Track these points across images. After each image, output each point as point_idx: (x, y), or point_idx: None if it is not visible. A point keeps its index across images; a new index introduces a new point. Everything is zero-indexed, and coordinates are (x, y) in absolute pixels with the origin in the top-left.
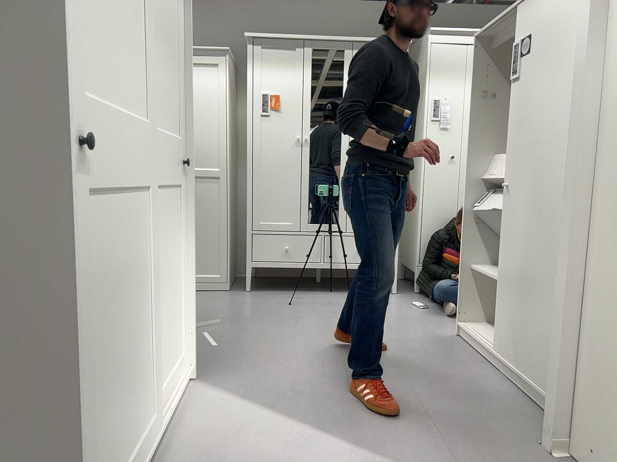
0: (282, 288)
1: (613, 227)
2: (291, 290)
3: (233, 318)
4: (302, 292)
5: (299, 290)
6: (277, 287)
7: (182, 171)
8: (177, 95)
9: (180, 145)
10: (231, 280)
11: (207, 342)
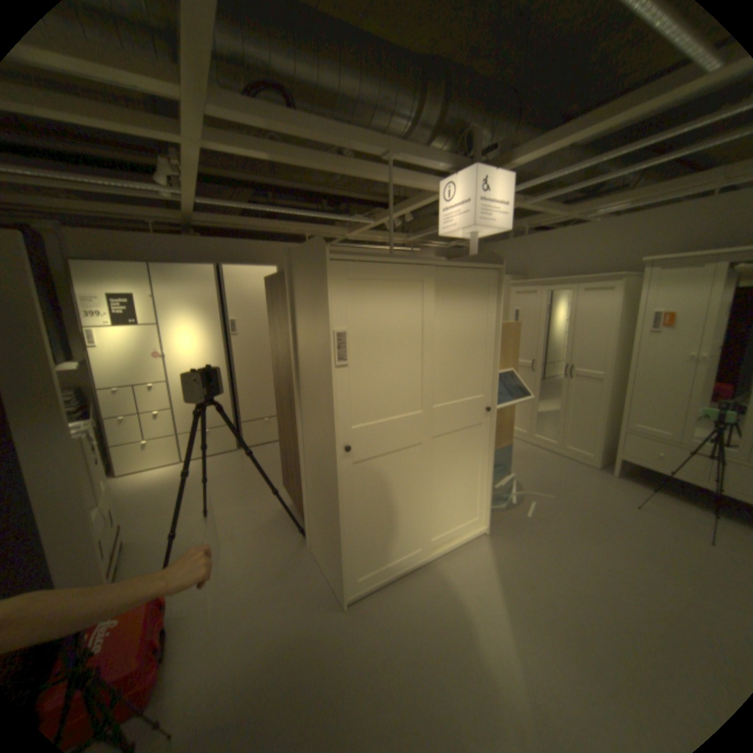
0: (659, 488)
1: None
2: (664, 494)
3: (571, 499)
4: (676, 501)
5: (675, 497)
6: (653, 485)
7: (488, 413)
8: (484, 370)
9: (486, 399)
10: (608, 462)
11: (528, 511)
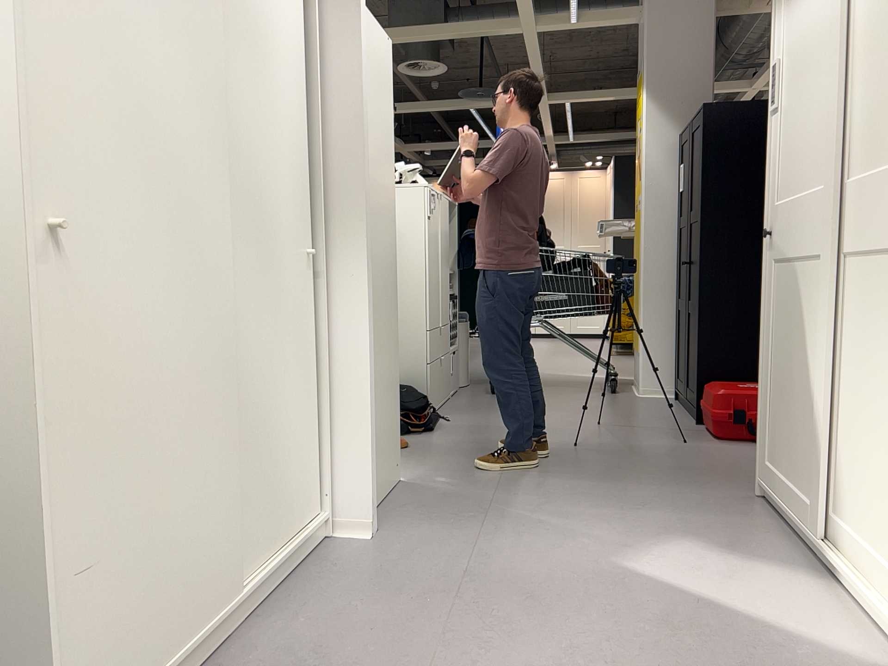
0: None
1: (368, 286)
2: None
3: None
4: None
5: None
6: None
7: None
8: None
9: None
10: None
11: None
